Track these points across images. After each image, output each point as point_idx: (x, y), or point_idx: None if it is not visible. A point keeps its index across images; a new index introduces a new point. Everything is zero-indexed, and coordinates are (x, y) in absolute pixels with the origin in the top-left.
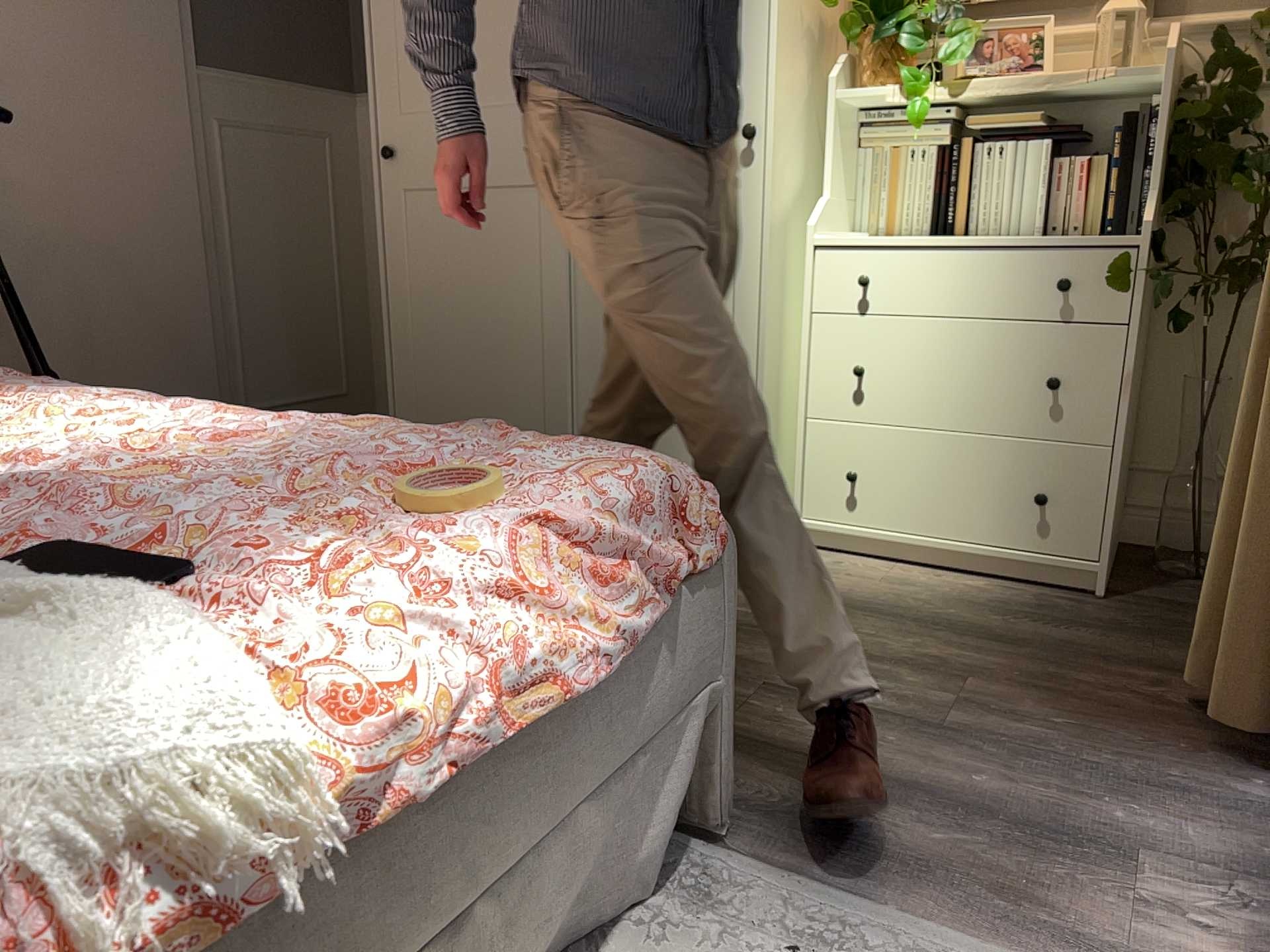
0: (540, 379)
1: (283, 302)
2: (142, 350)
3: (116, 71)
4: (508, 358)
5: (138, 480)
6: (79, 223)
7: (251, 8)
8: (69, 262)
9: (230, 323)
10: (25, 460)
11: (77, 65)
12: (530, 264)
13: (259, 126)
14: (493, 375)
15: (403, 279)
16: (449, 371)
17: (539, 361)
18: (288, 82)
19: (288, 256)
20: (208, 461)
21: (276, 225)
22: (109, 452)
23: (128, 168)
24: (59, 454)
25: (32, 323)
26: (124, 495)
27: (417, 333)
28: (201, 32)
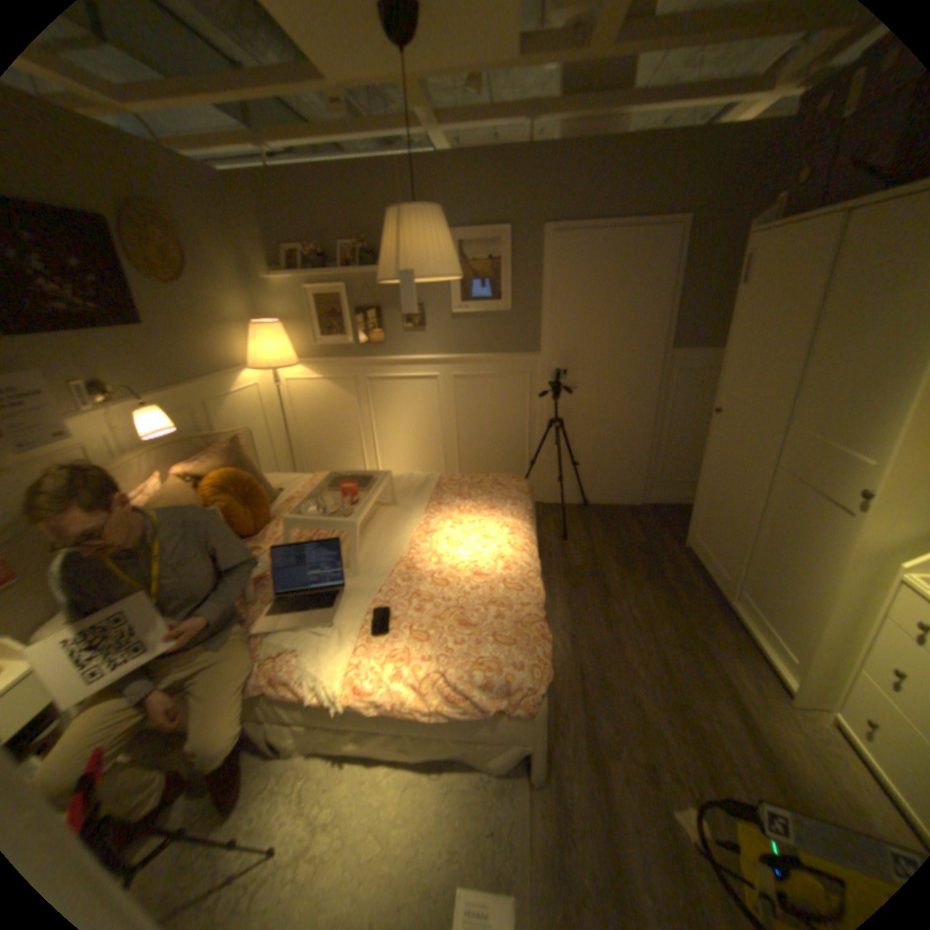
0: (738, 544)
1: (689, 441)
2: (615, 455)
3: (629, 357)
4: (731, 525)
5: (445, 581)
6: (601, 412)
7: (708, 317)
8: (595, 425)
9: (658, 447)
10: (440, 559)
11: (614, 358)
12: (750, 491)
13: (697, 369)
14: (725, 528)
15: (709, 465)
16: (712, 513)
17: (740, 536)
18: (720, 347)
19: (697, 422)
20: (469, 578)
21: (695, 410)
22: (465, 559)
23: (625, 392)
24: (460, 552)
25: (578, 443)
26: (436, 585)
27: (707, 490)
28: (676, 333)
